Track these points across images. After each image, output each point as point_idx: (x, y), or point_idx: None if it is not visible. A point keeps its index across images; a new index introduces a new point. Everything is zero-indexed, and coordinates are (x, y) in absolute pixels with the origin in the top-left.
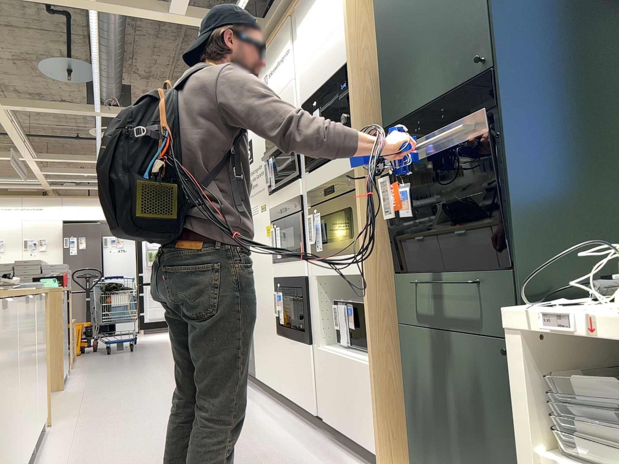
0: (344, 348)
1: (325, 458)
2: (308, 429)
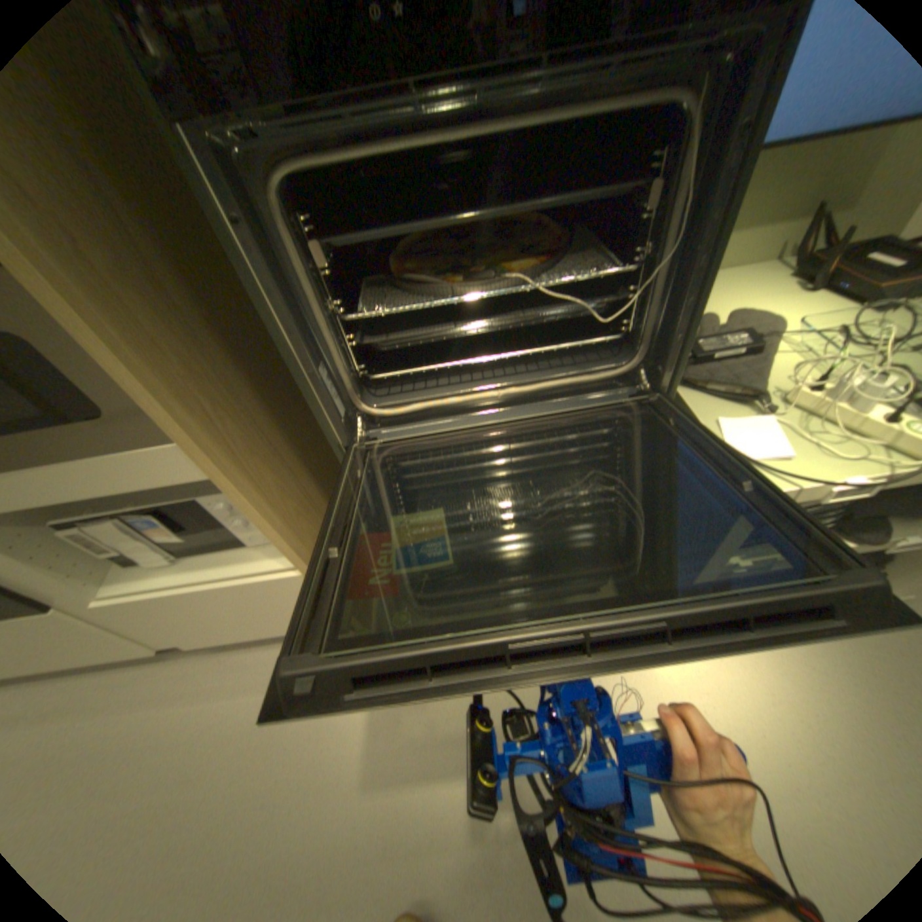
0: (154, 573)
1: (250, 683)
2: (136, 672)
